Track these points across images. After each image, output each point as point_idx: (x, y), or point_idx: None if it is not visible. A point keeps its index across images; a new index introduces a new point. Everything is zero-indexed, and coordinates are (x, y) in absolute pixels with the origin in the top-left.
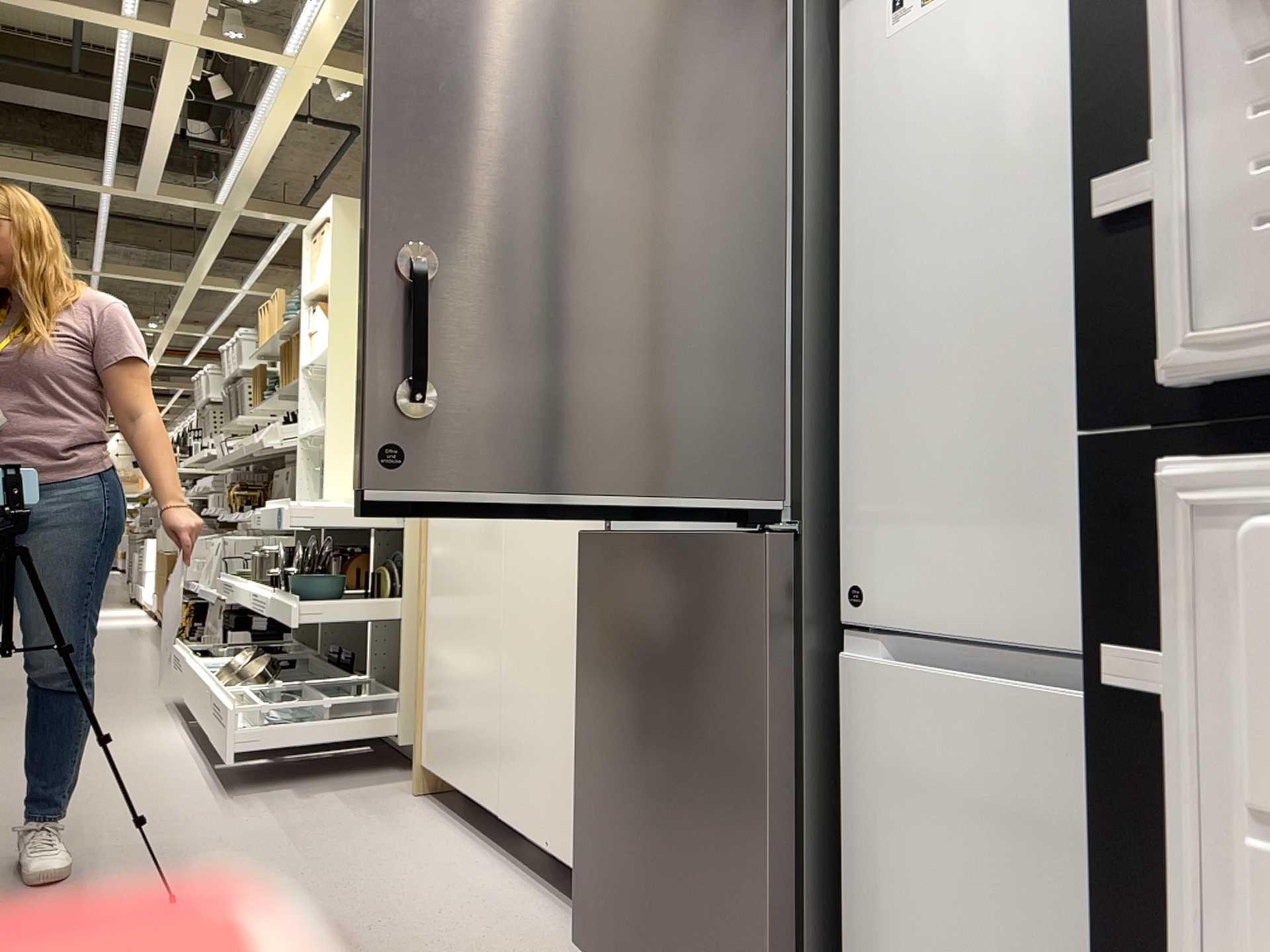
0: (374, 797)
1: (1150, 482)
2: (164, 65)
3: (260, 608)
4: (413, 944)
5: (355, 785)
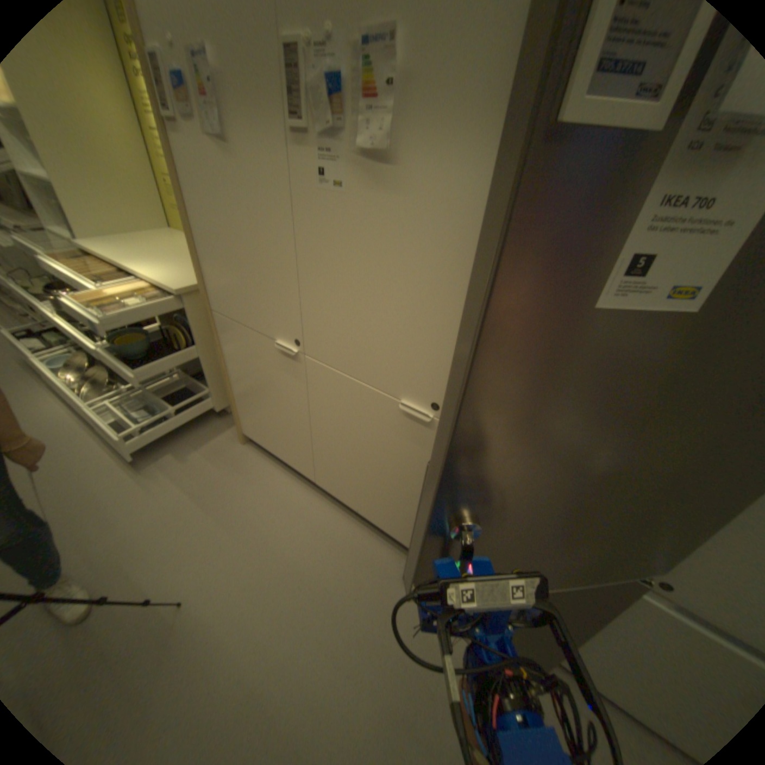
0: (221, 451)
1: None
2: None
3: (84, 347)
4: (324, 589)
5: (204, 440)
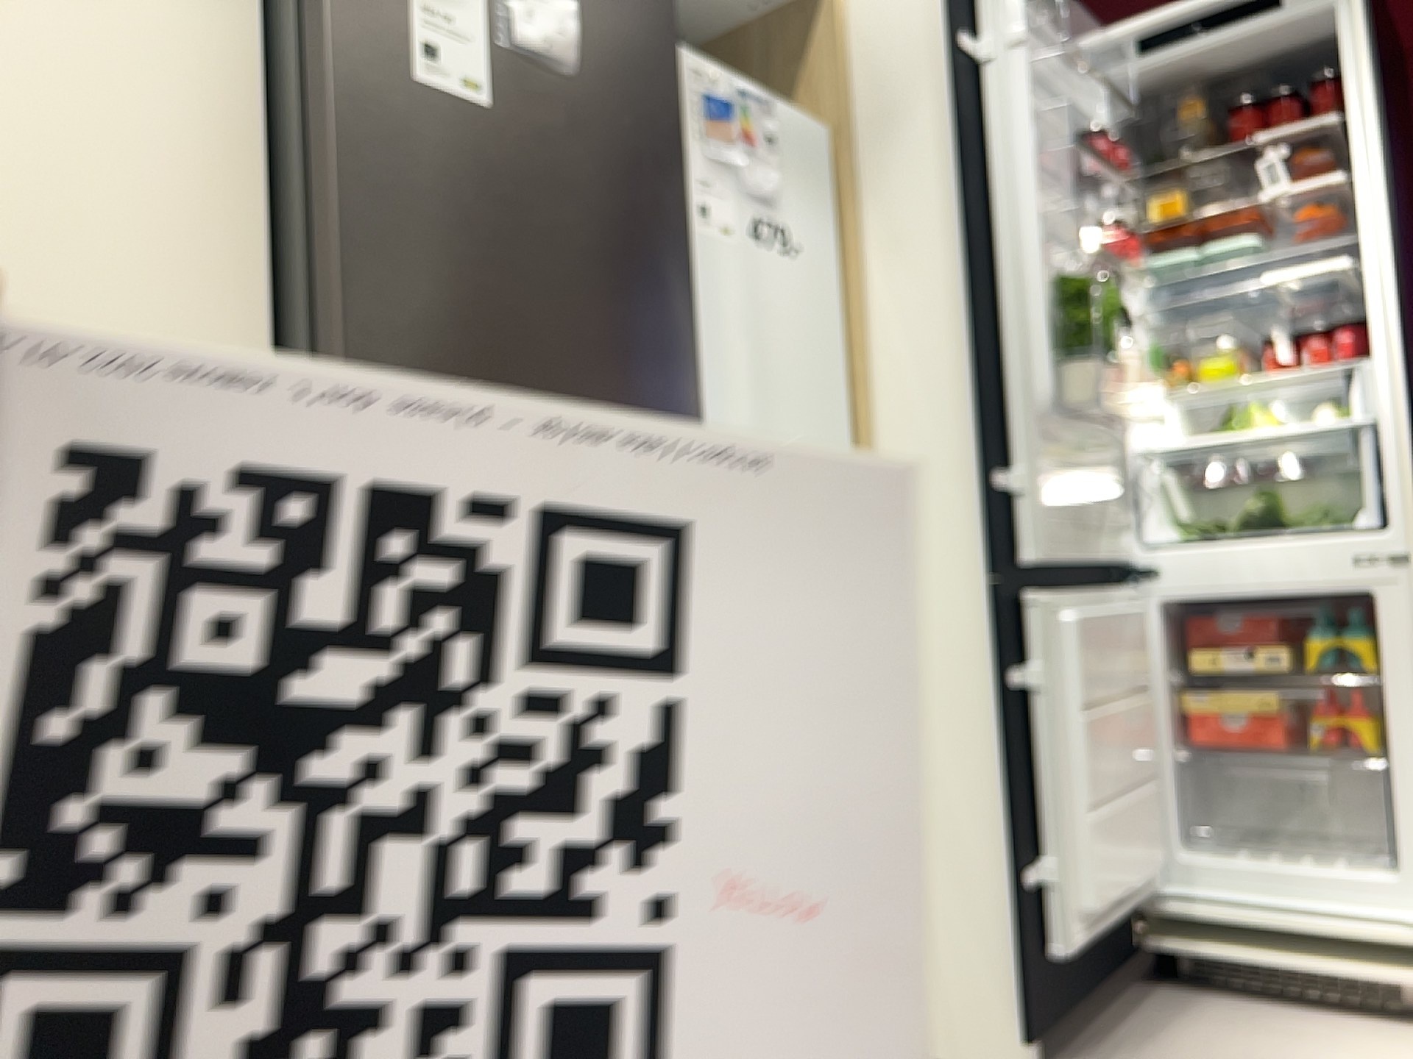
0: None
1: (1007, 595)
2: None
3: None
4: None
5: None
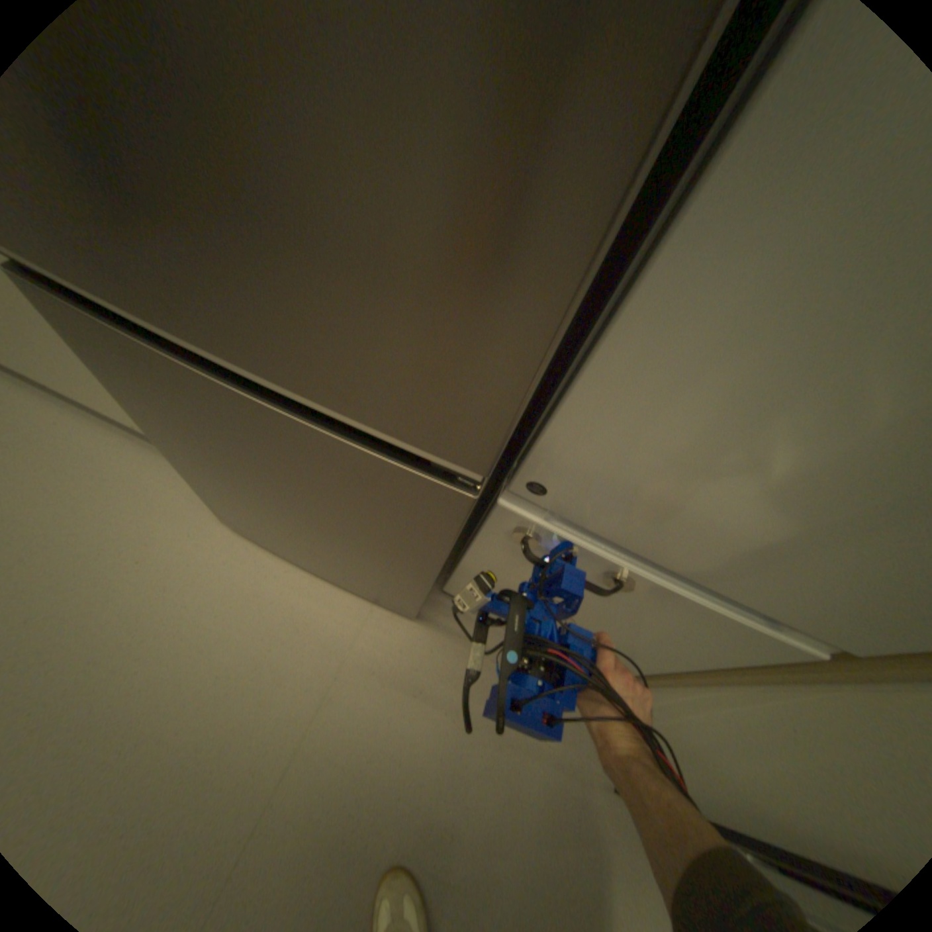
0: None
1: None
2: None
3: None
4: (75, 555)
5: None
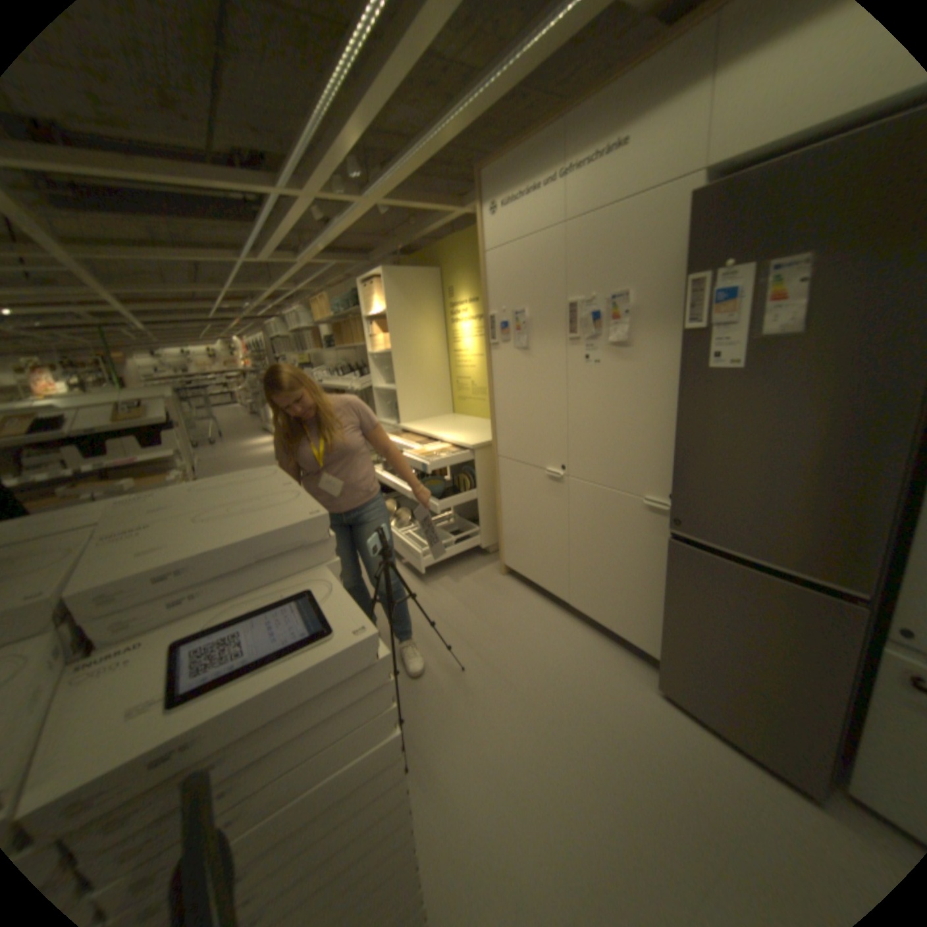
0: (486, 578)
1: None
2: (288, 202)
3: (402, 491)
4: (581, 686)
5: (472, 570)
